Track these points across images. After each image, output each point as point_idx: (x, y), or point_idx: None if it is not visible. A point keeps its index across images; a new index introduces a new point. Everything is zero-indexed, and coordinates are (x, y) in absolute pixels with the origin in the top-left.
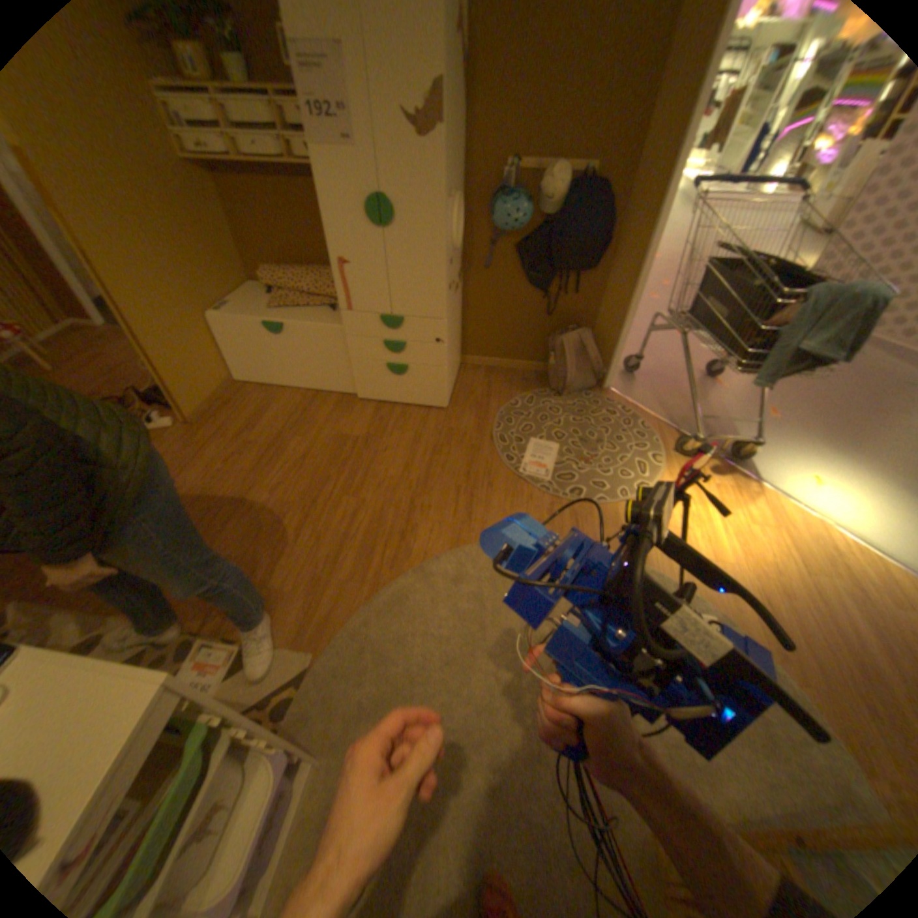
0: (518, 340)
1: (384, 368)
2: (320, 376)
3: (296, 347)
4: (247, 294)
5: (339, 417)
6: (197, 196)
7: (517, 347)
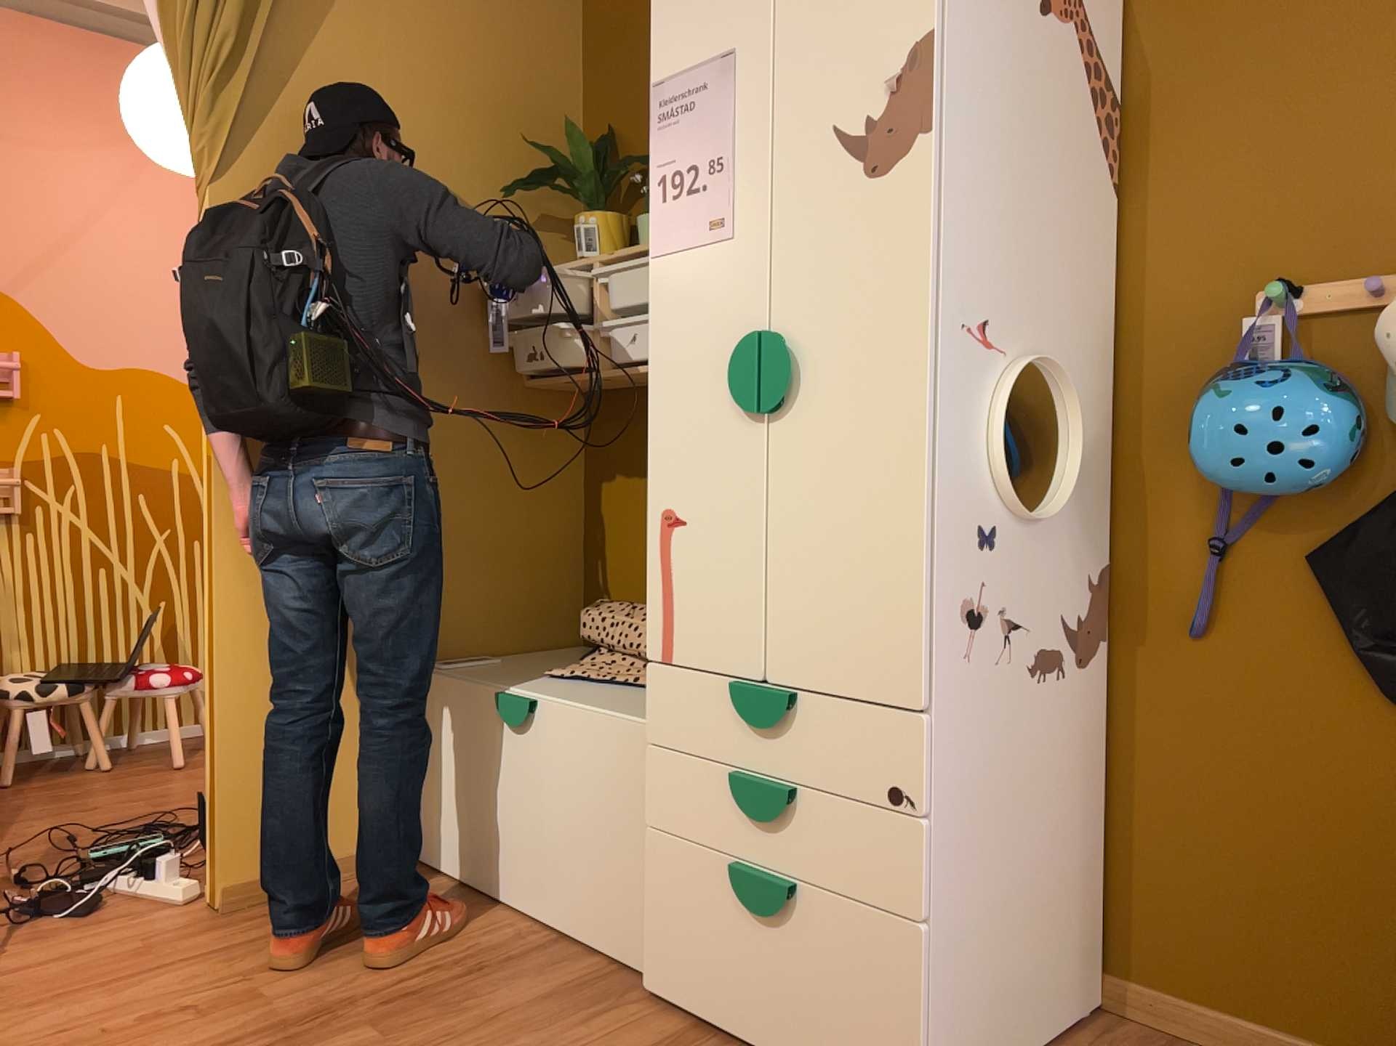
0: (1382, 954)
1: (733, 878)
2: (582, 883)
3: (549, 774)
4: (550, 657)
5: (544, 1025)
6: (539, 451)
7: (1381, 989)
